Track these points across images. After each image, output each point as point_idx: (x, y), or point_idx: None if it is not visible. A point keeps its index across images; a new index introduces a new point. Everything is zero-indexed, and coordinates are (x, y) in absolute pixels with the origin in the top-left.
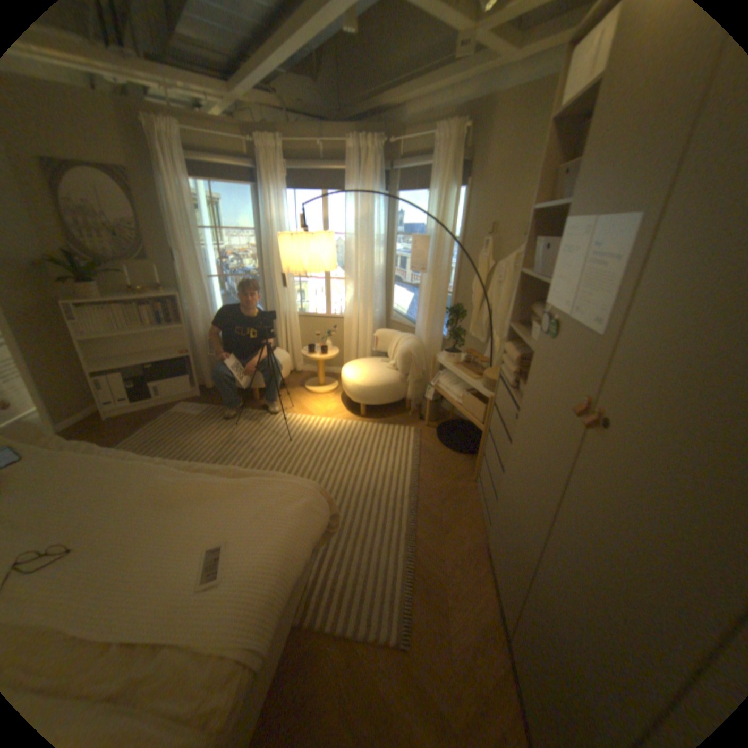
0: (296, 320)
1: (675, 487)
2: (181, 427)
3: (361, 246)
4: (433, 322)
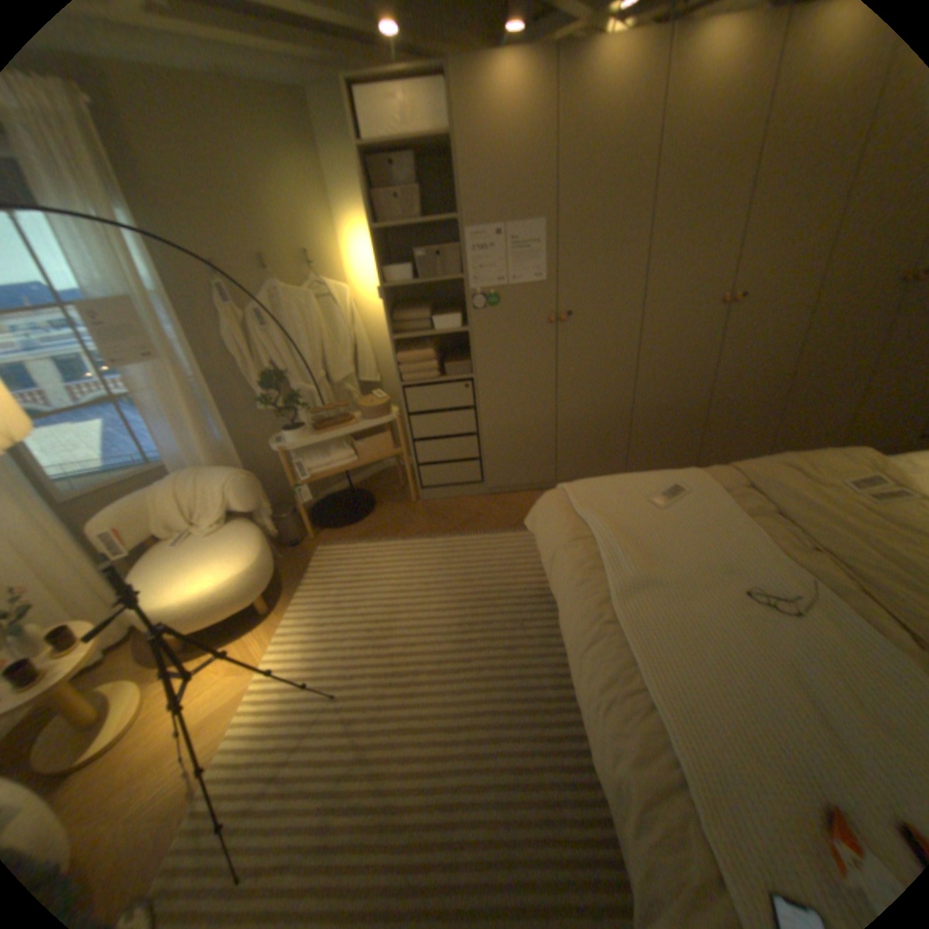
0: None
1: (610, 306)
2: None
3: None
4: (201, 427)
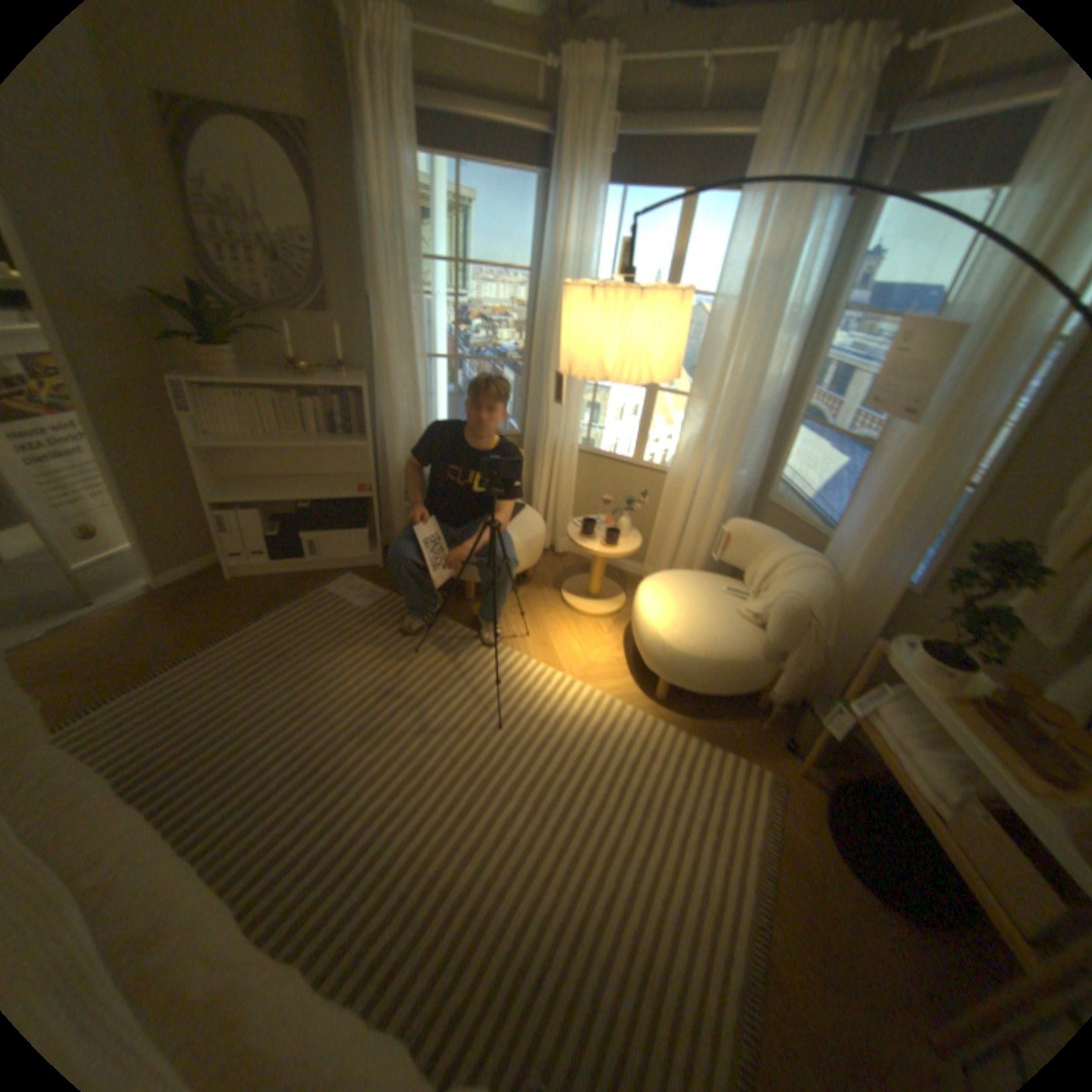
0: (573, 459)
1: None
2: (329, 629)
3: (746, 327)
4: (894, 545)
